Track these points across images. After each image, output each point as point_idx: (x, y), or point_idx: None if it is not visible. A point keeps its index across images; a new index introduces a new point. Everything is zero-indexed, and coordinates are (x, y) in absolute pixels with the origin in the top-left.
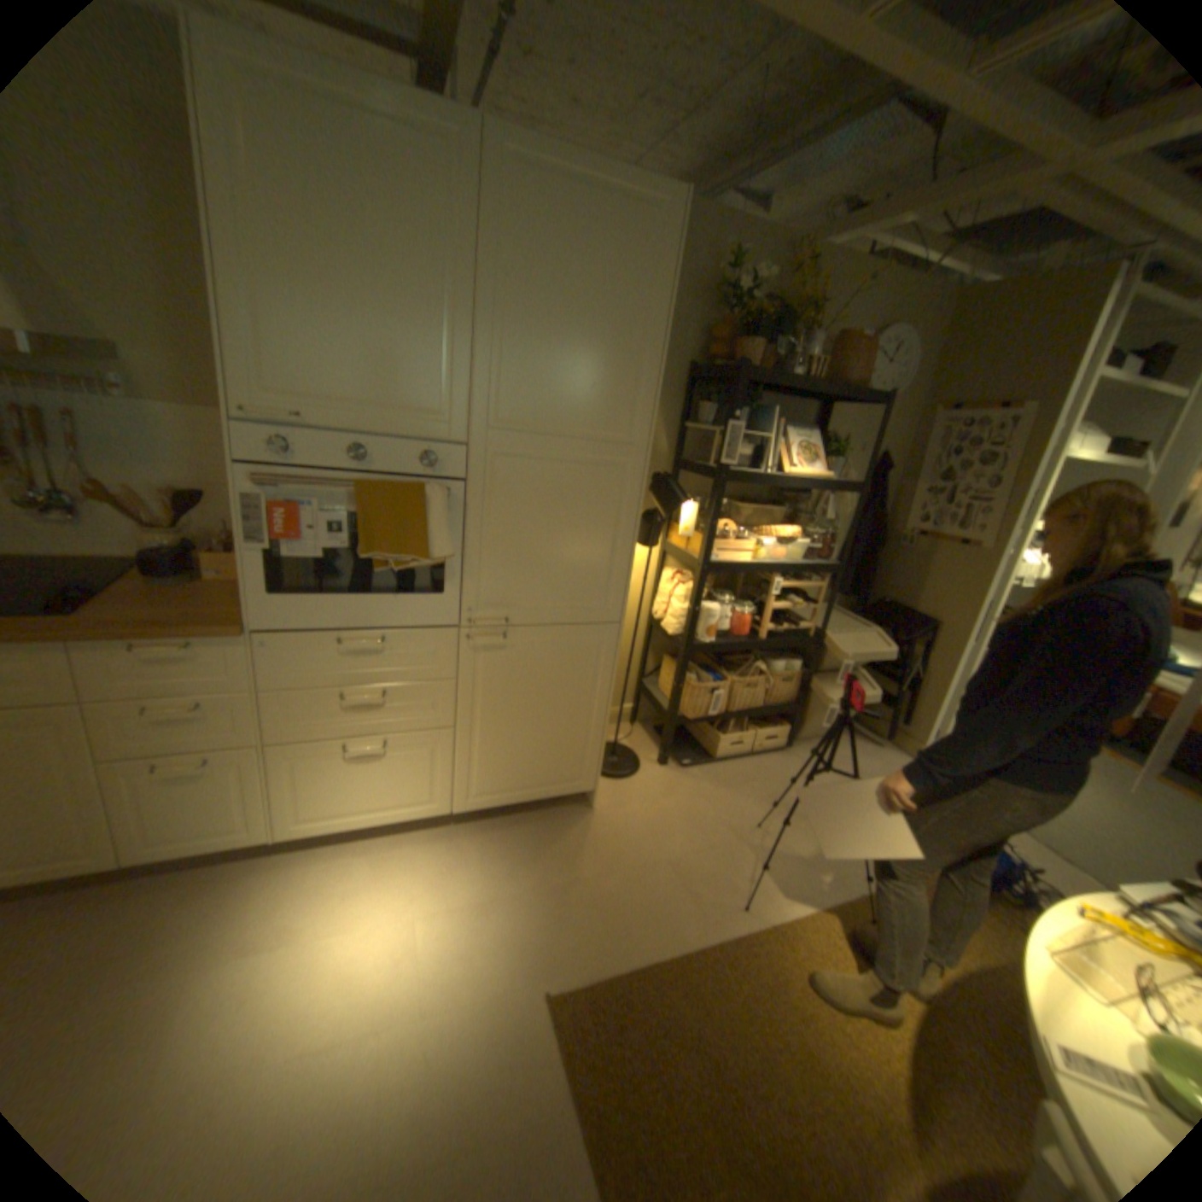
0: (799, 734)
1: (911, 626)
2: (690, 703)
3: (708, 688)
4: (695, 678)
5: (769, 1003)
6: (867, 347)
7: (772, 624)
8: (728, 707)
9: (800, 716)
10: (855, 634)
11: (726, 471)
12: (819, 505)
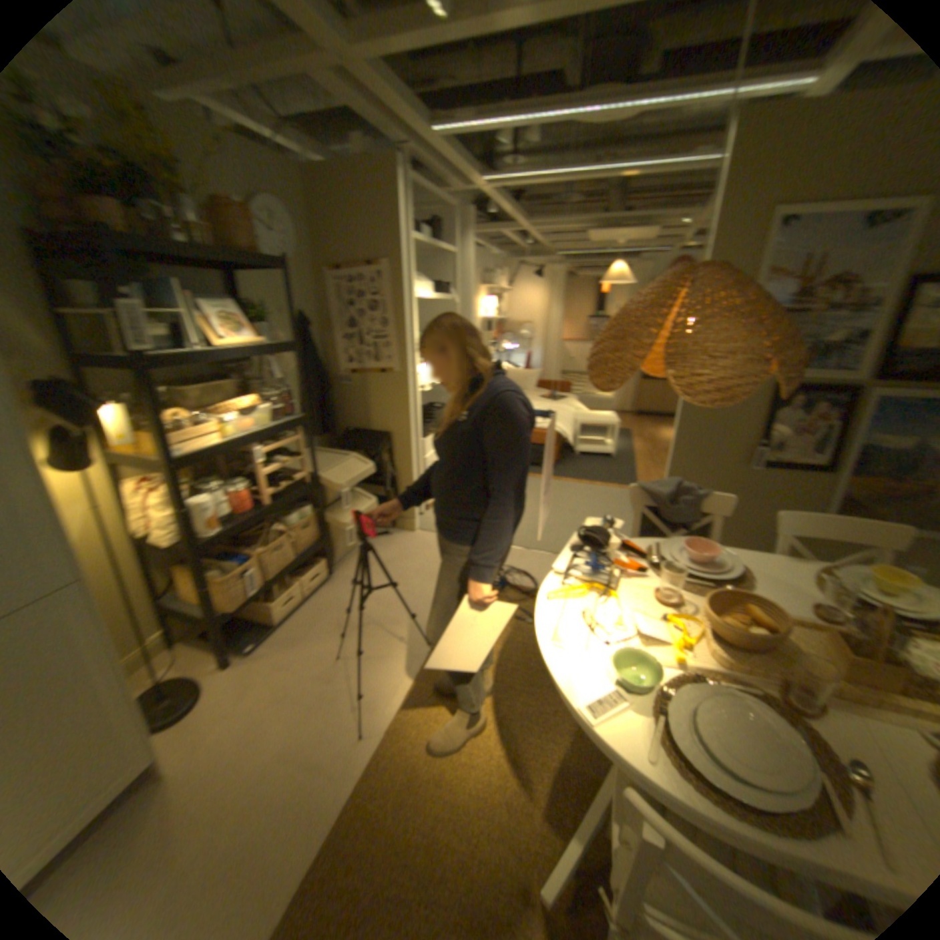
0: (331, 560)
1: (371, 443)
2: (221, 599)
3: (233, 576)
4: (214, 574)
5: (406, 798)
6: (238, 215)
7: (268, 487)
8: (261, 578)
9: (325, 547)
10: (338, 466)
11: (138, 358)
12: (261, 369)
